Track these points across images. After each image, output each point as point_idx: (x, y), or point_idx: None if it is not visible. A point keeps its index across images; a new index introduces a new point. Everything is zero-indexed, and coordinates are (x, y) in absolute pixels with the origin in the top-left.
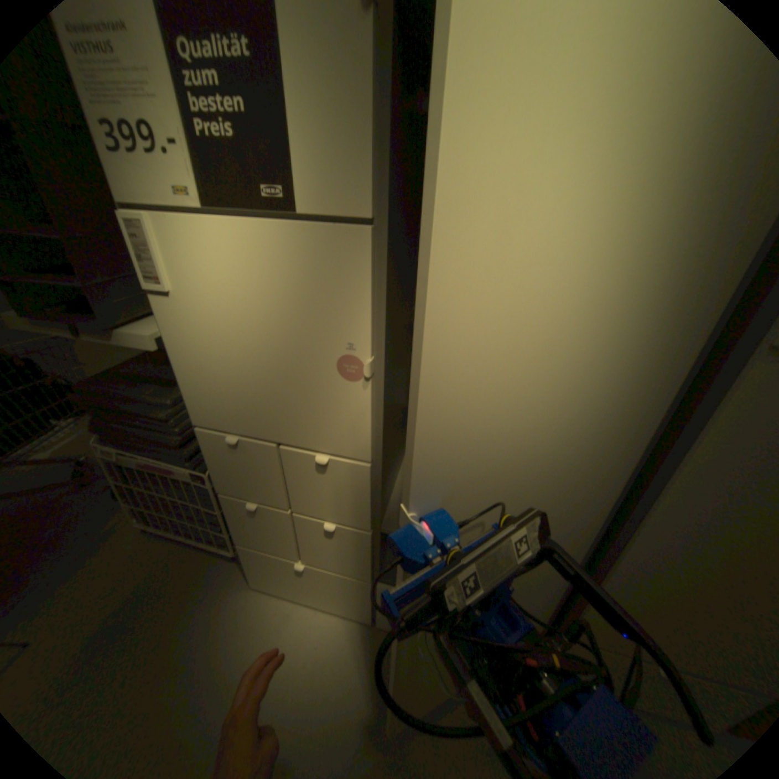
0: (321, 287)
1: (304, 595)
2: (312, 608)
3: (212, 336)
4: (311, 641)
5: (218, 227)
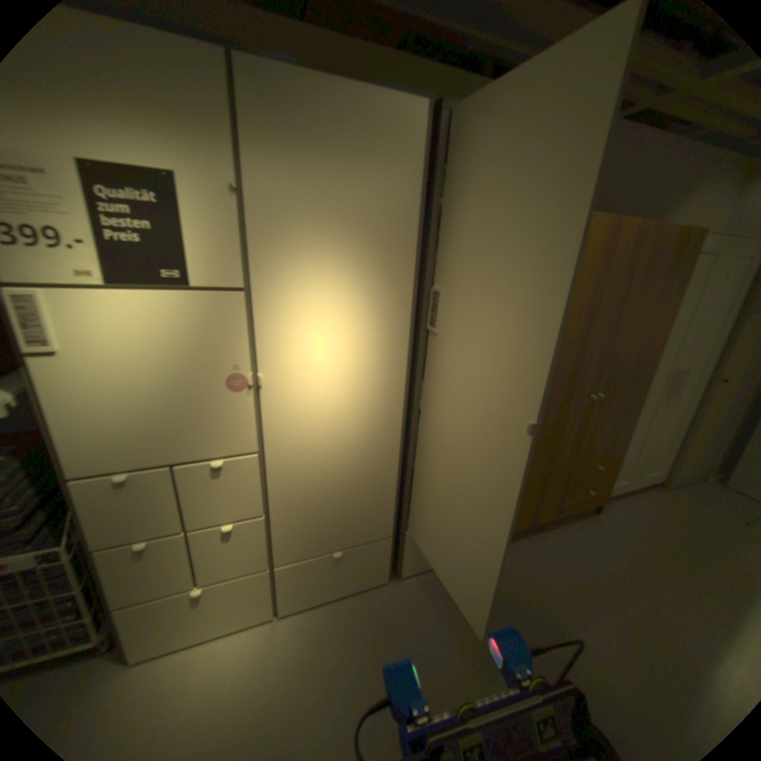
0: (209, 331)
1: (199, 629)
2: (209, 641)
3: (101, 383)
4: (220, 665)
5: (117, 297)
